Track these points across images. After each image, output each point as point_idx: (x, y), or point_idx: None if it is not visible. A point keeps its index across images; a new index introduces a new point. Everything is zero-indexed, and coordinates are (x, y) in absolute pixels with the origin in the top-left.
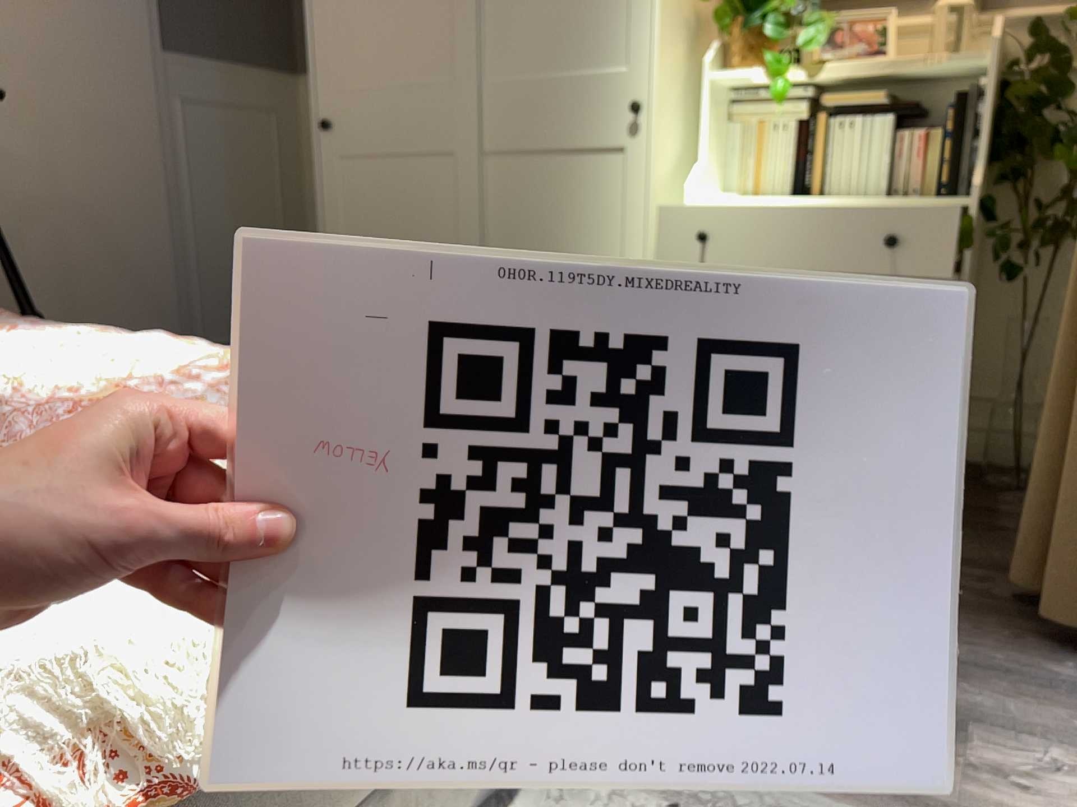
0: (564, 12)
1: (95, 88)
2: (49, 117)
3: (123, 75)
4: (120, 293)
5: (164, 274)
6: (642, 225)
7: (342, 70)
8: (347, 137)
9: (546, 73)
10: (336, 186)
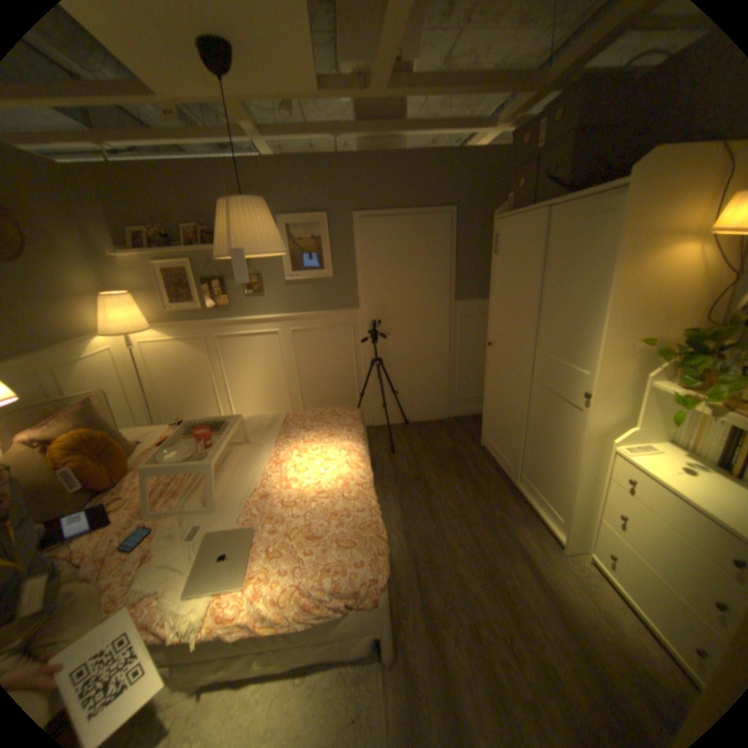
0: (569, 335)
1: (426, 320)
2: (410, 332)
3: (436, 314)
4: (427, 383)
5: (443, 377)
6: (585, 451)
7: (497, 326)
8: (495, 352)
9: (559, 359)
10: (491, 368)
